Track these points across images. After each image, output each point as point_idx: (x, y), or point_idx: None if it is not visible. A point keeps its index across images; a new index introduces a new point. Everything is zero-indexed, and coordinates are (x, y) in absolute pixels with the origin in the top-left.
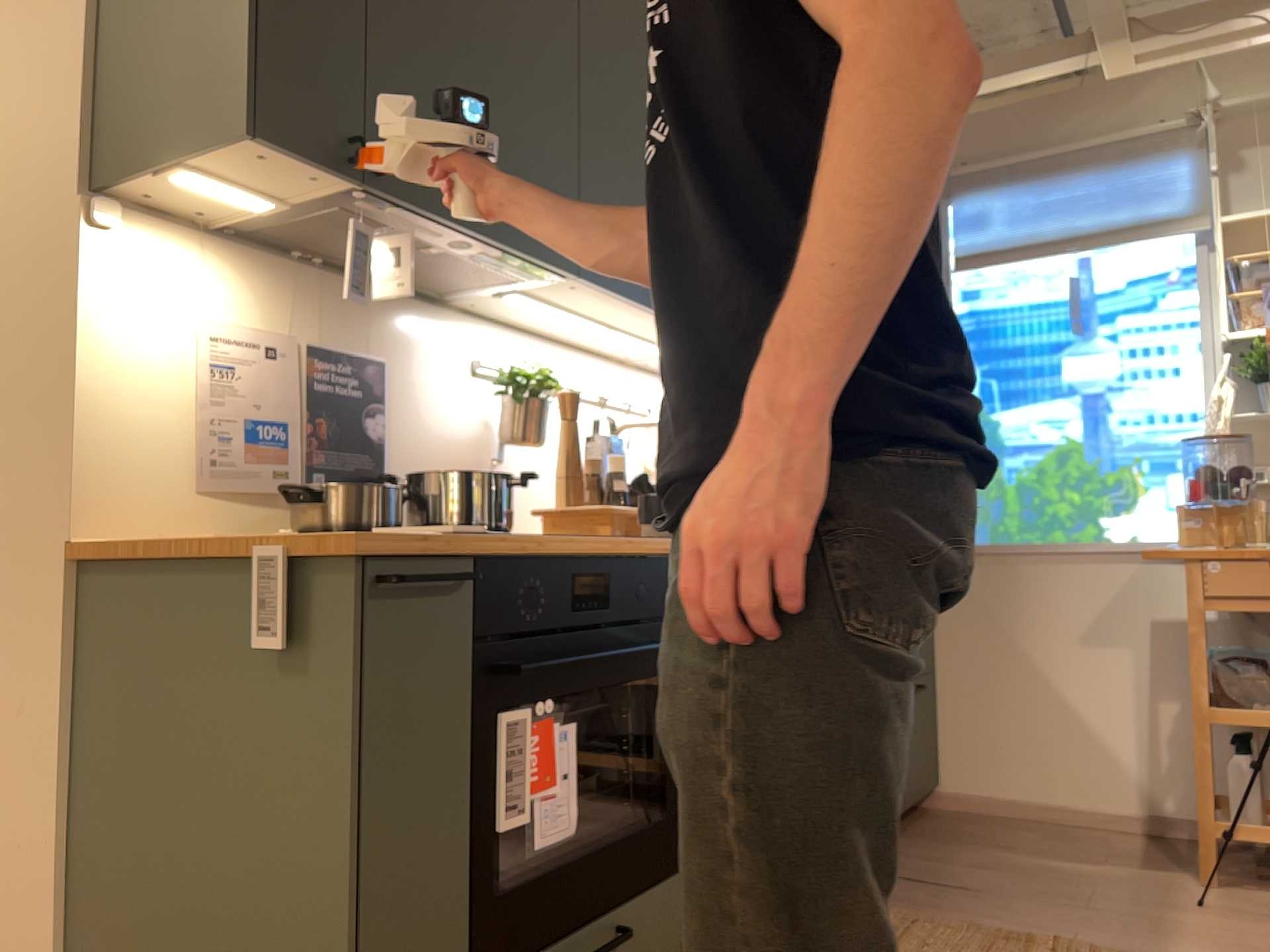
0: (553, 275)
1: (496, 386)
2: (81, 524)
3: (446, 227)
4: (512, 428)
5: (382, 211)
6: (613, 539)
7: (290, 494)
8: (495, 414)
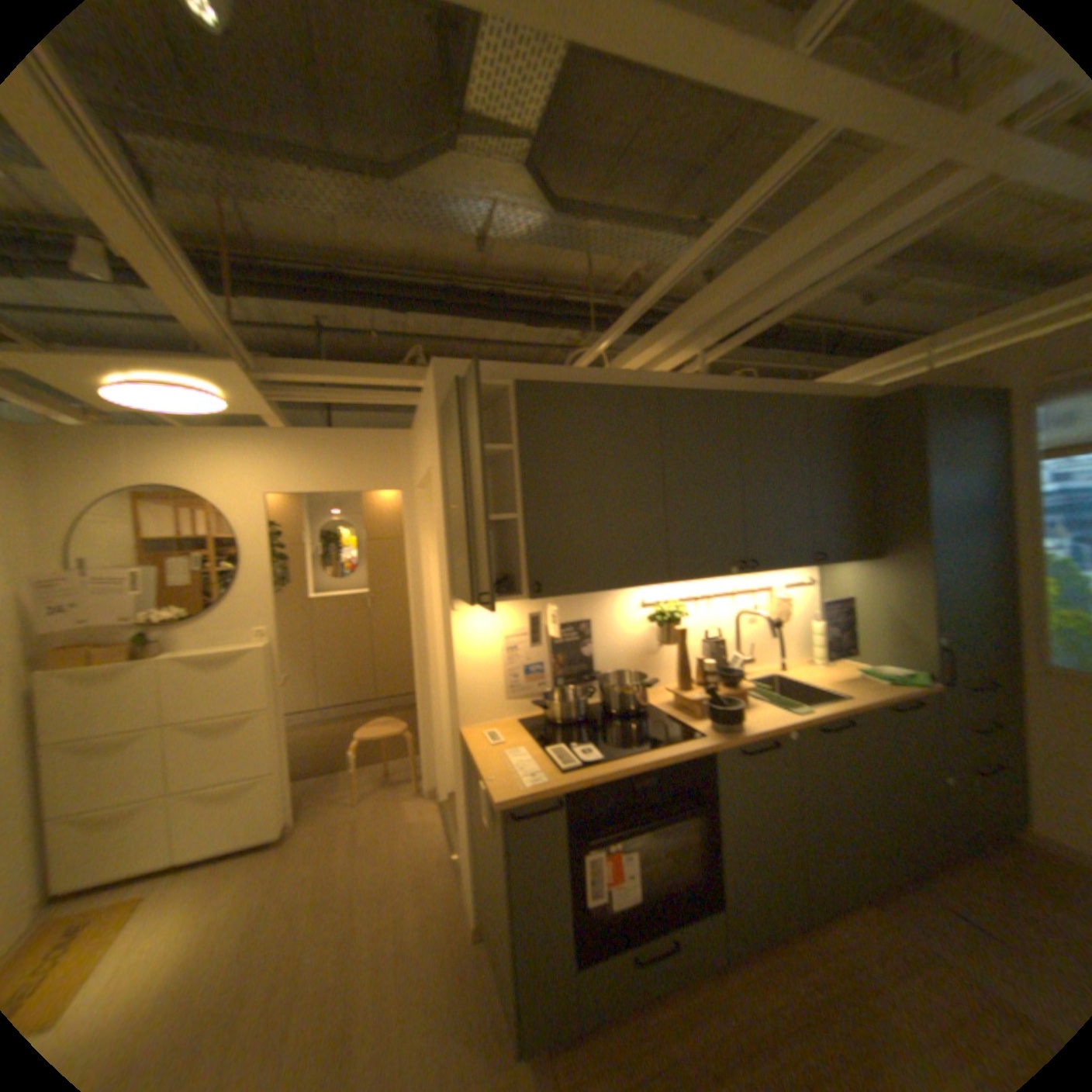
0: (656, 582)
1: (649, 618)
2: (462, 722)
3: (580, 593)
4: (660, 637)
5: (547, 596)
6: (668, 750)
7: (541, 697)
8: (654, 626)
